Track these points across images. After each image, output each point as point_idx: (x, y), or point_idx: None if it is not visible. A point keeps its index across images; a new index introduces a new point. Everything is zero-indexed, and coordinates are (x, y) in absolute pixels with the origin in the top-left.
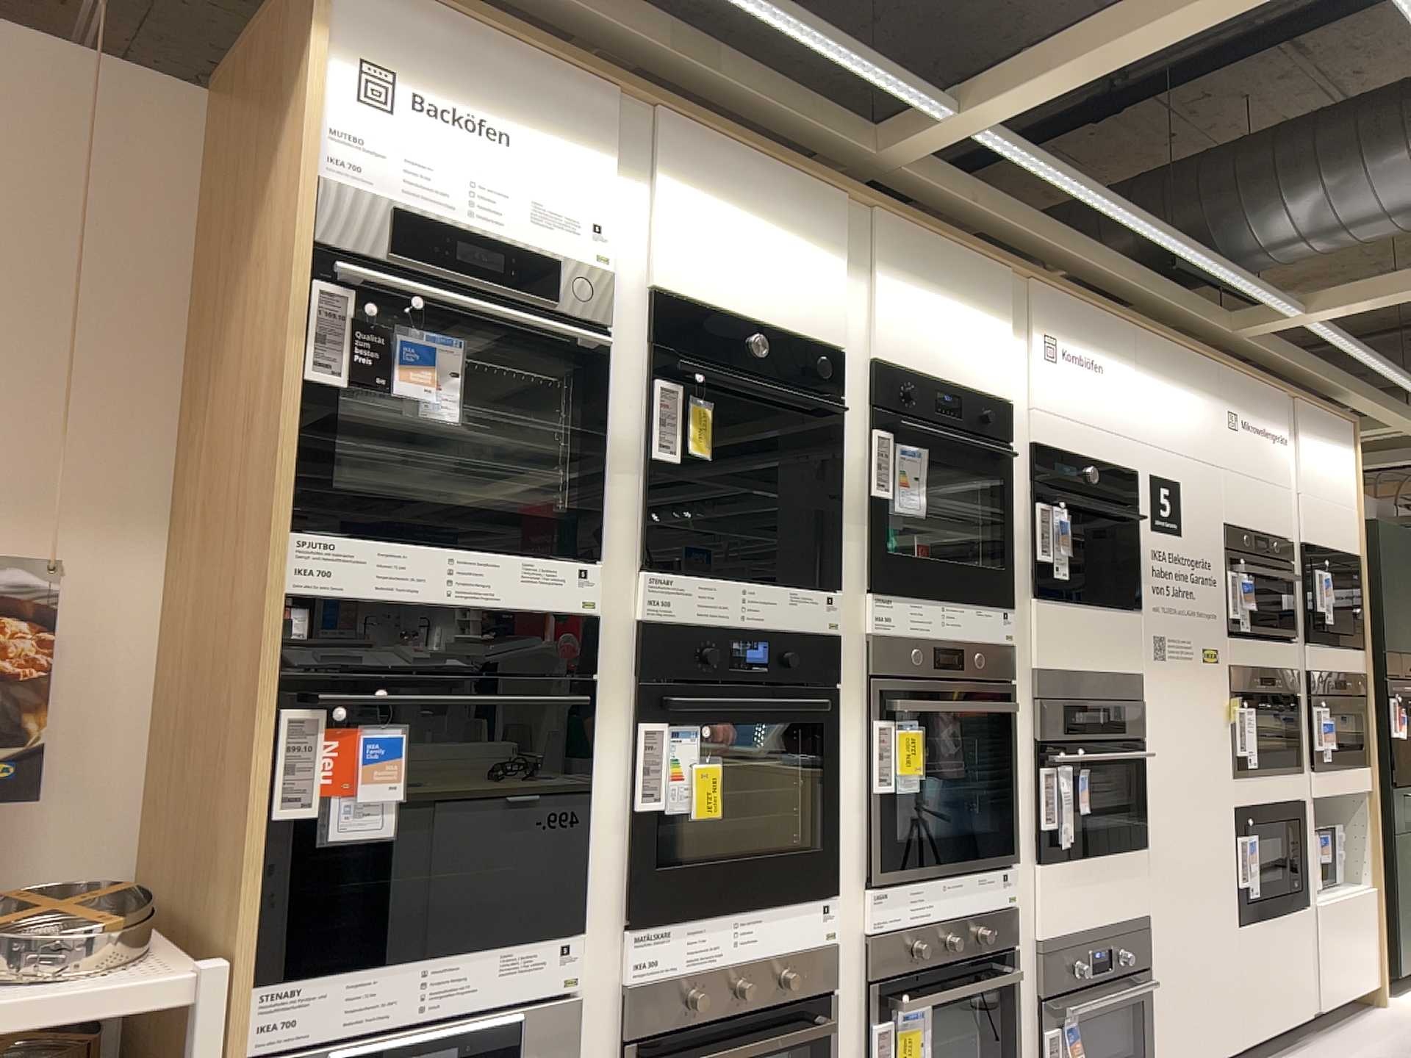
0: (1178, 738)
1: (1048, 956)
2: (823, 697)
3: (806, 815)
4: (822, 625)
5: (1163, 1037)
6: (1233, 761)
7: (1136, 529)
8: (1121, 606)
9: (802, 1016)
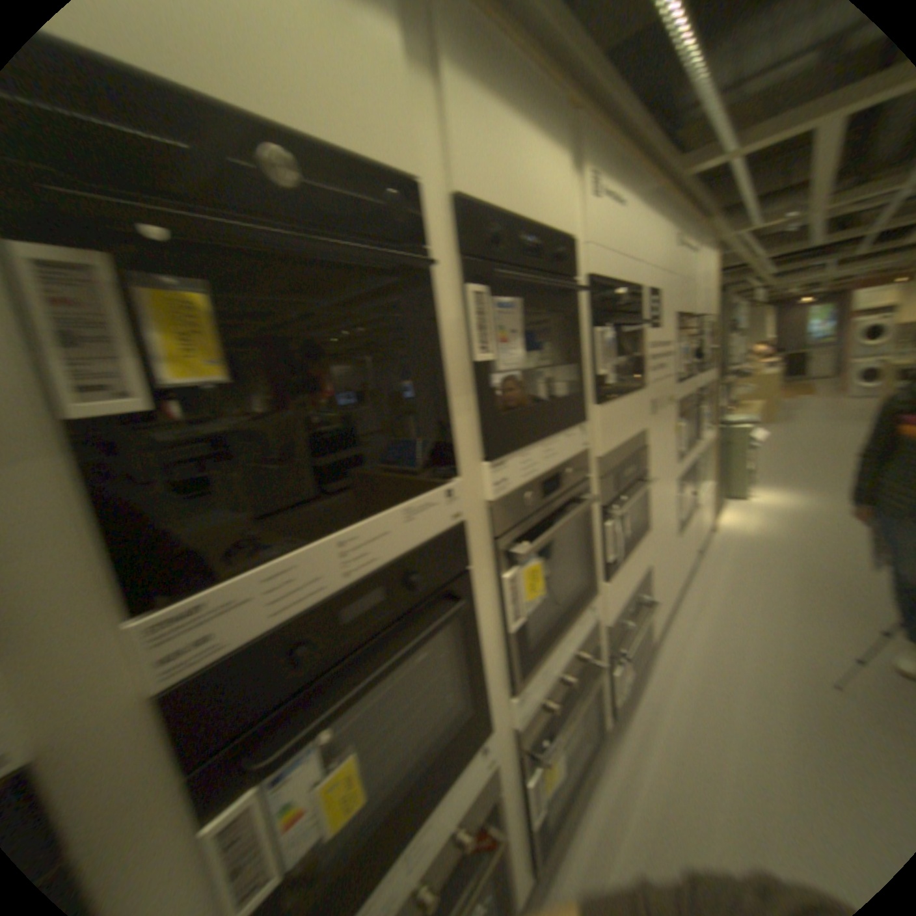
0: (667, 460)
1: (620, 638)
2: (465, 602)
3: (461, 691)
4: (452, 522)
5: (662, 625)
6: (685, 458)
7: (651, 331)
8: (644, 389)
9: (483, 852)
